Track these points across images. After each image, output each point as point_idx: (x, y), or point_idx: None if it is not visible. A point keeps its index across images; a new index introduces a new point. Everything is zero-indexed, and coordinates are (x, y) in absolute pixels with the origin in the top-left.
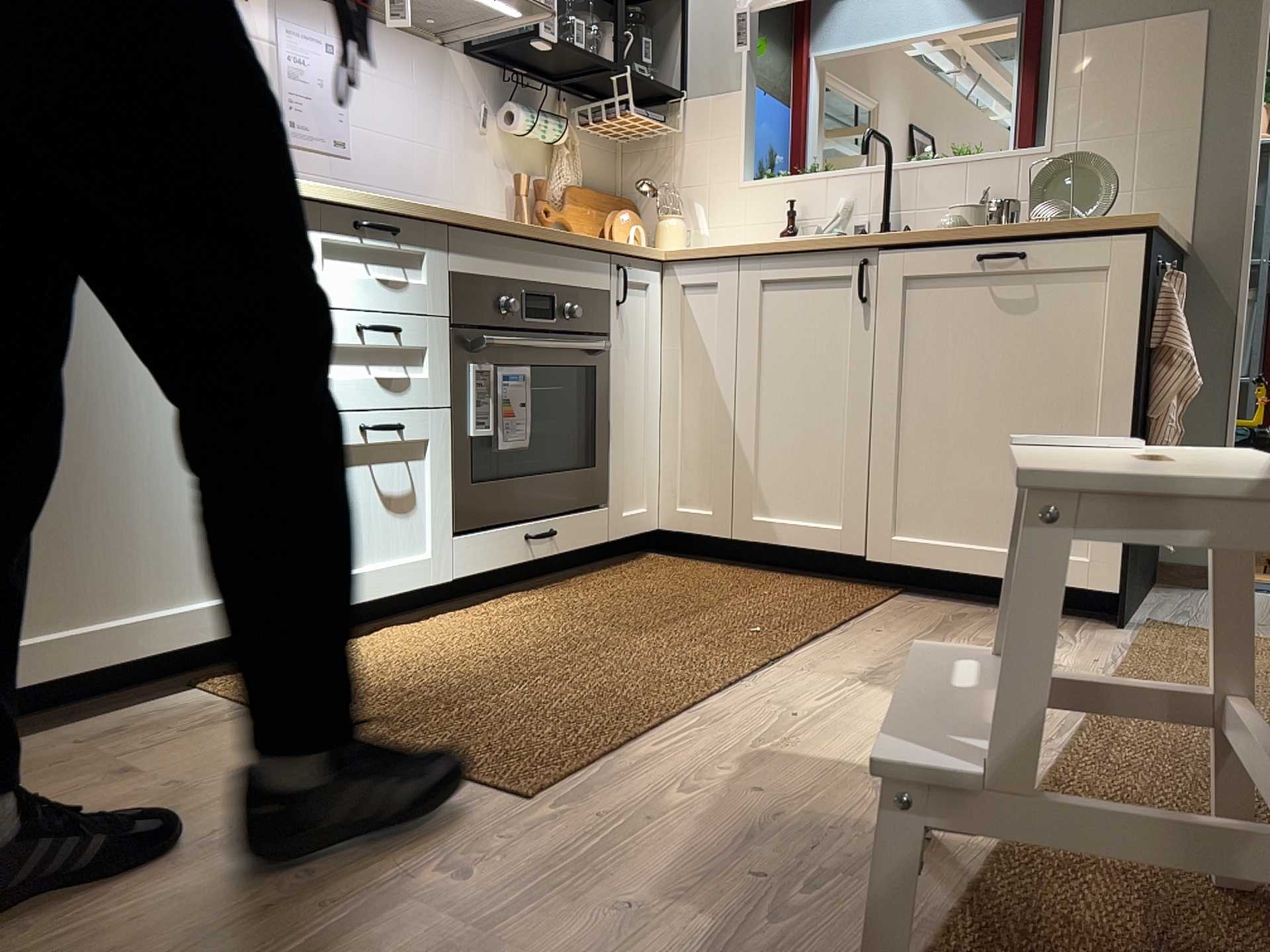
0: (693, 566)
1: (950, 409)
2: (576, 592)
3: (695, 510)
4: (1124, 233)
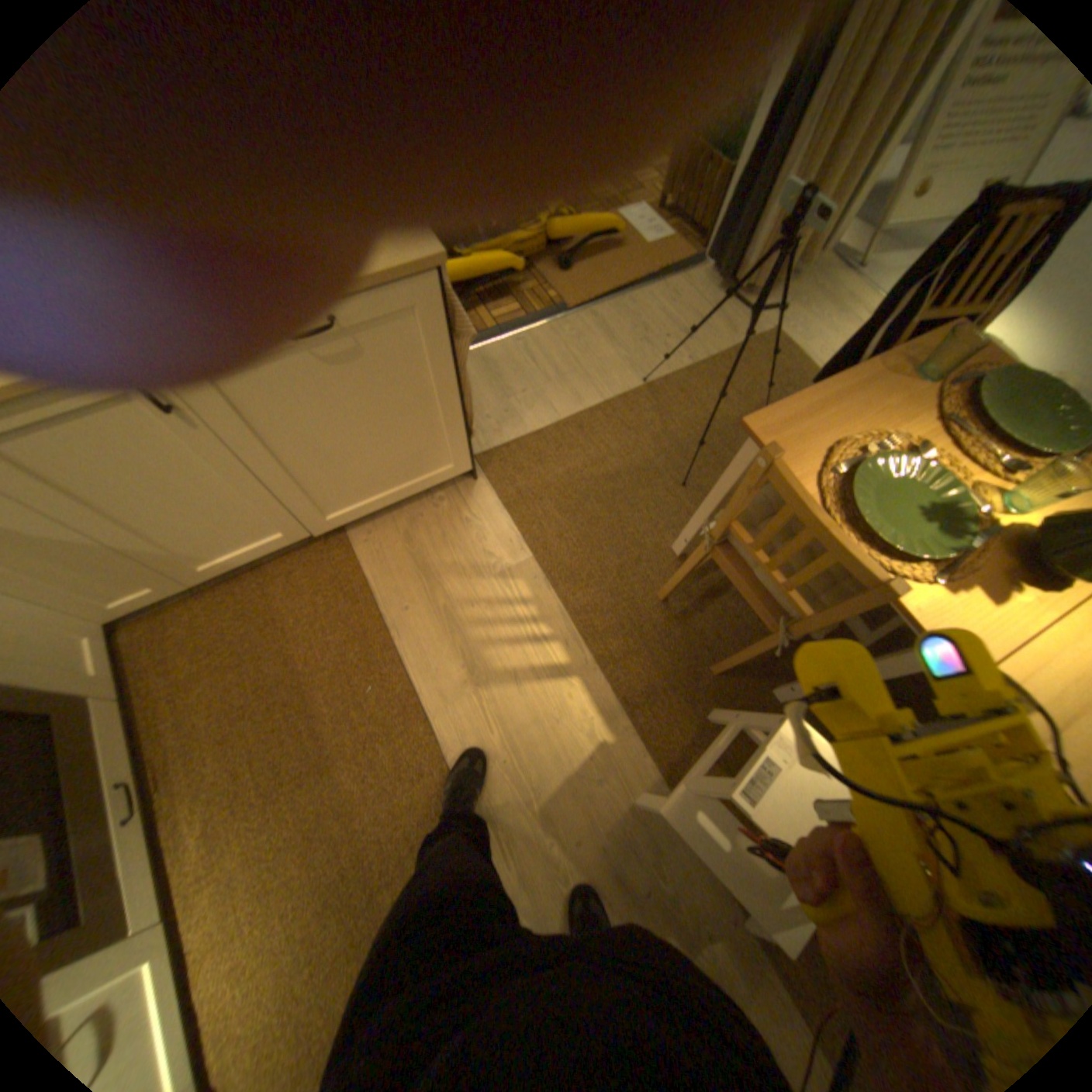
0: (171, 620)
1: (322, 444)
2: (184, 769)
3: (126, 599)
4: (418, 273)
